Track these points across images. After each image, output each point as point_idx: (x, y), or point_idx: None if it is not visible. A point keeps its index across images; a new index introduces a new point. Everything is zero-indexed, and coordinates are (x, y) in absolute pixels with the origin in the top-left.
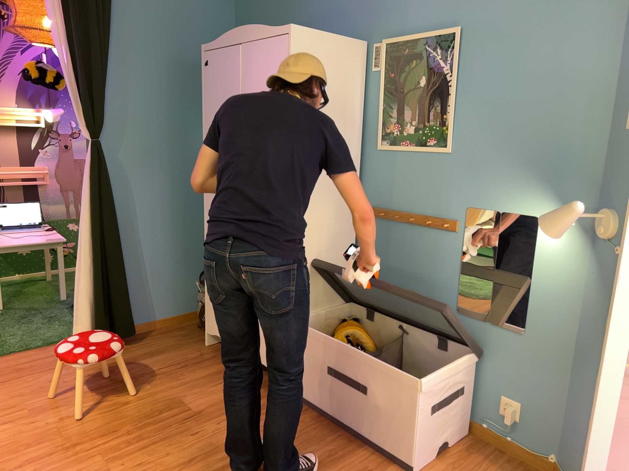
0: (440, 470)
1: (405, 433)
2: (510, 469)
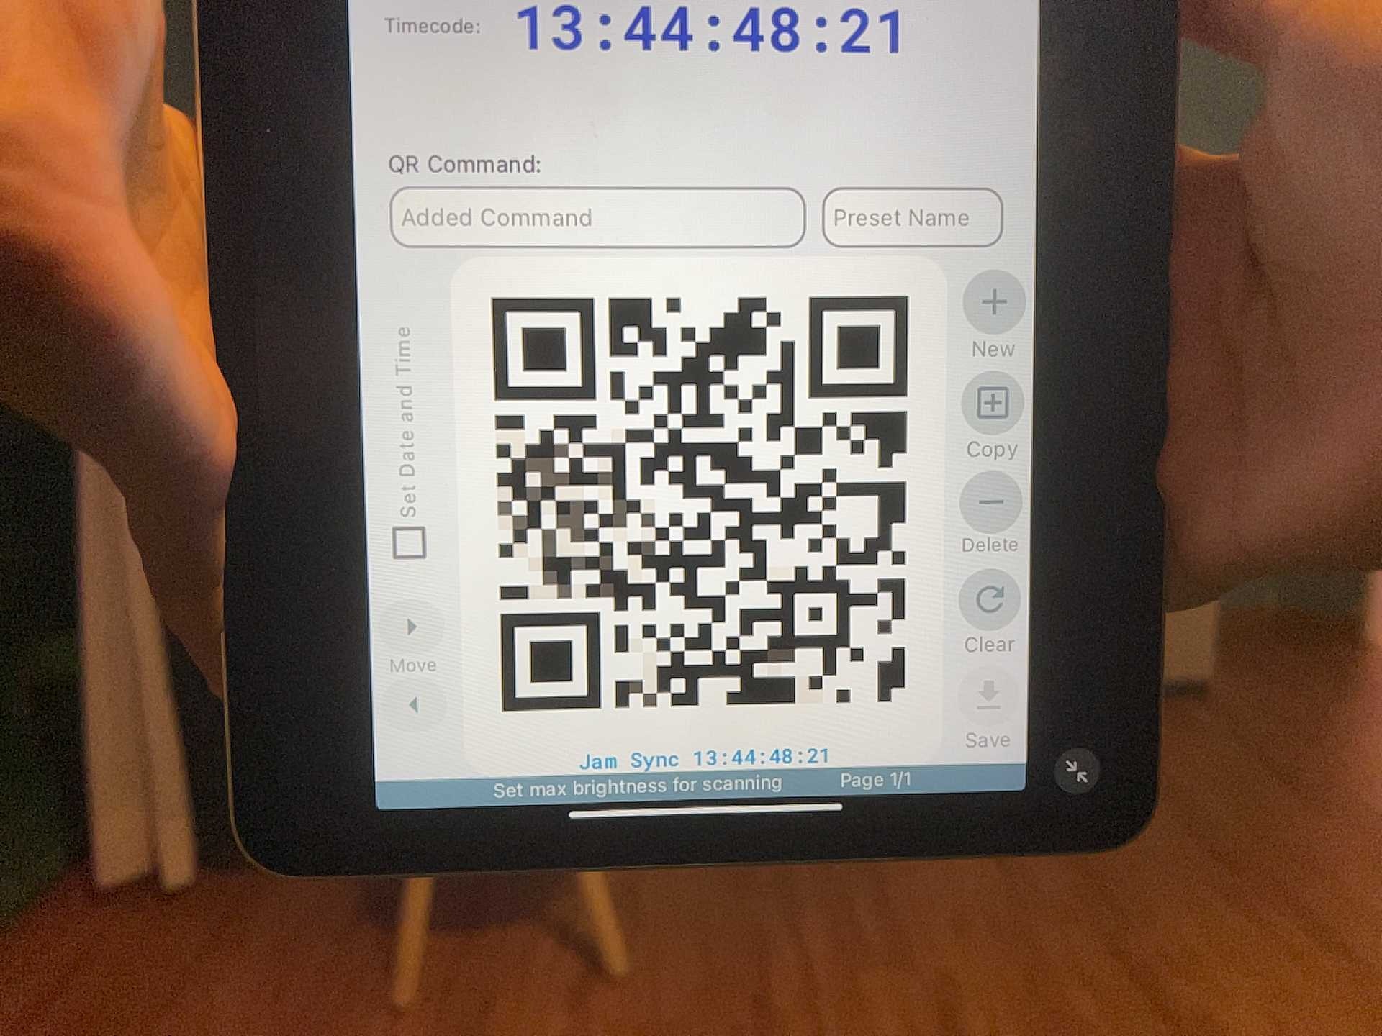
0: (1213, 680)
1: (1190, 627)
2: (1244, 643)
